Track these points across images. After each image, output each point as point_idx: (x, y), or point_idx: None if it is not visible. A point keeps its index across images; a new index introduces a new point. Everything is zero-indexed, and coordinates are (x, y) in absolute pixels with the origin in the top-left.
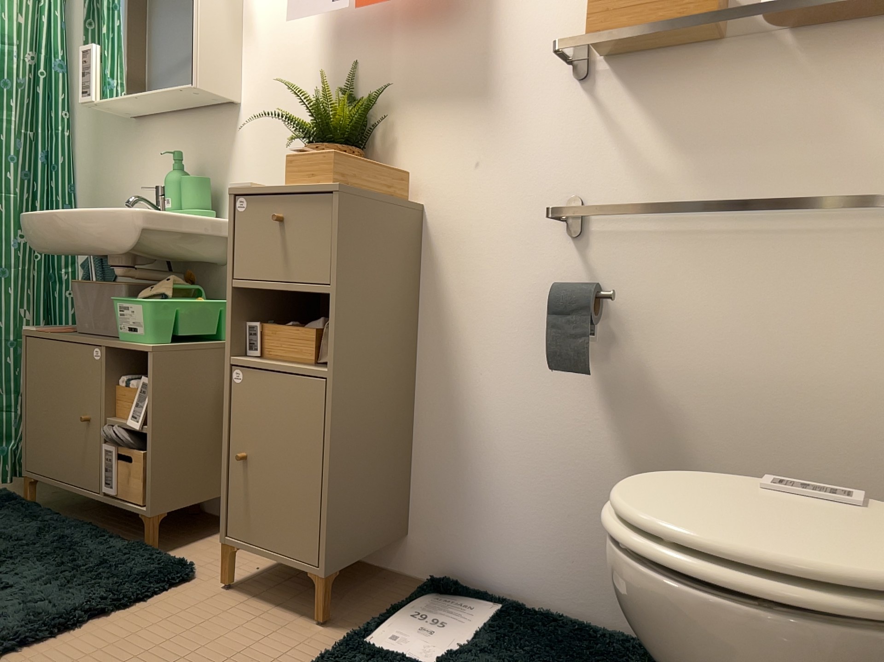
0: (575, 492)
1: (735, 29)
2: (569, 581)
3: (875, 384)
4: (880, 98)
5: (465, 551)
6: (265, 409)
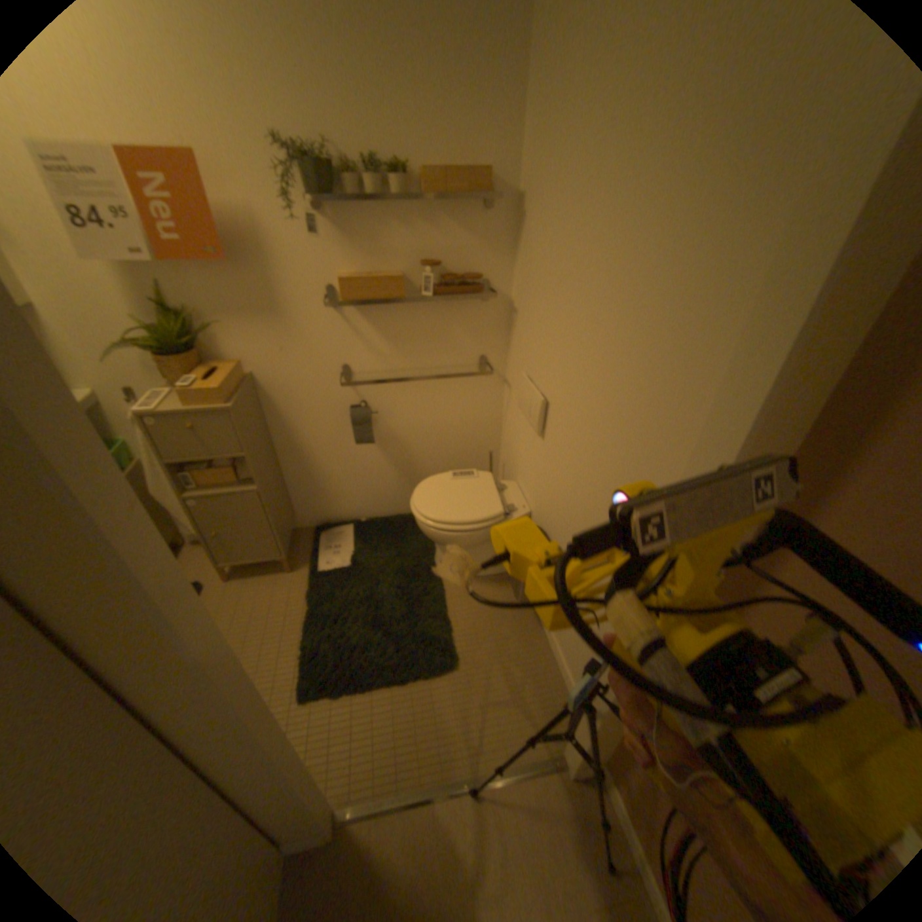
0: (372, 480)
1: (411, 289)
2: (377, 508)
3: (471, 422)
4: (468, 324)
5: (328, 514)
6: (219, 514)
